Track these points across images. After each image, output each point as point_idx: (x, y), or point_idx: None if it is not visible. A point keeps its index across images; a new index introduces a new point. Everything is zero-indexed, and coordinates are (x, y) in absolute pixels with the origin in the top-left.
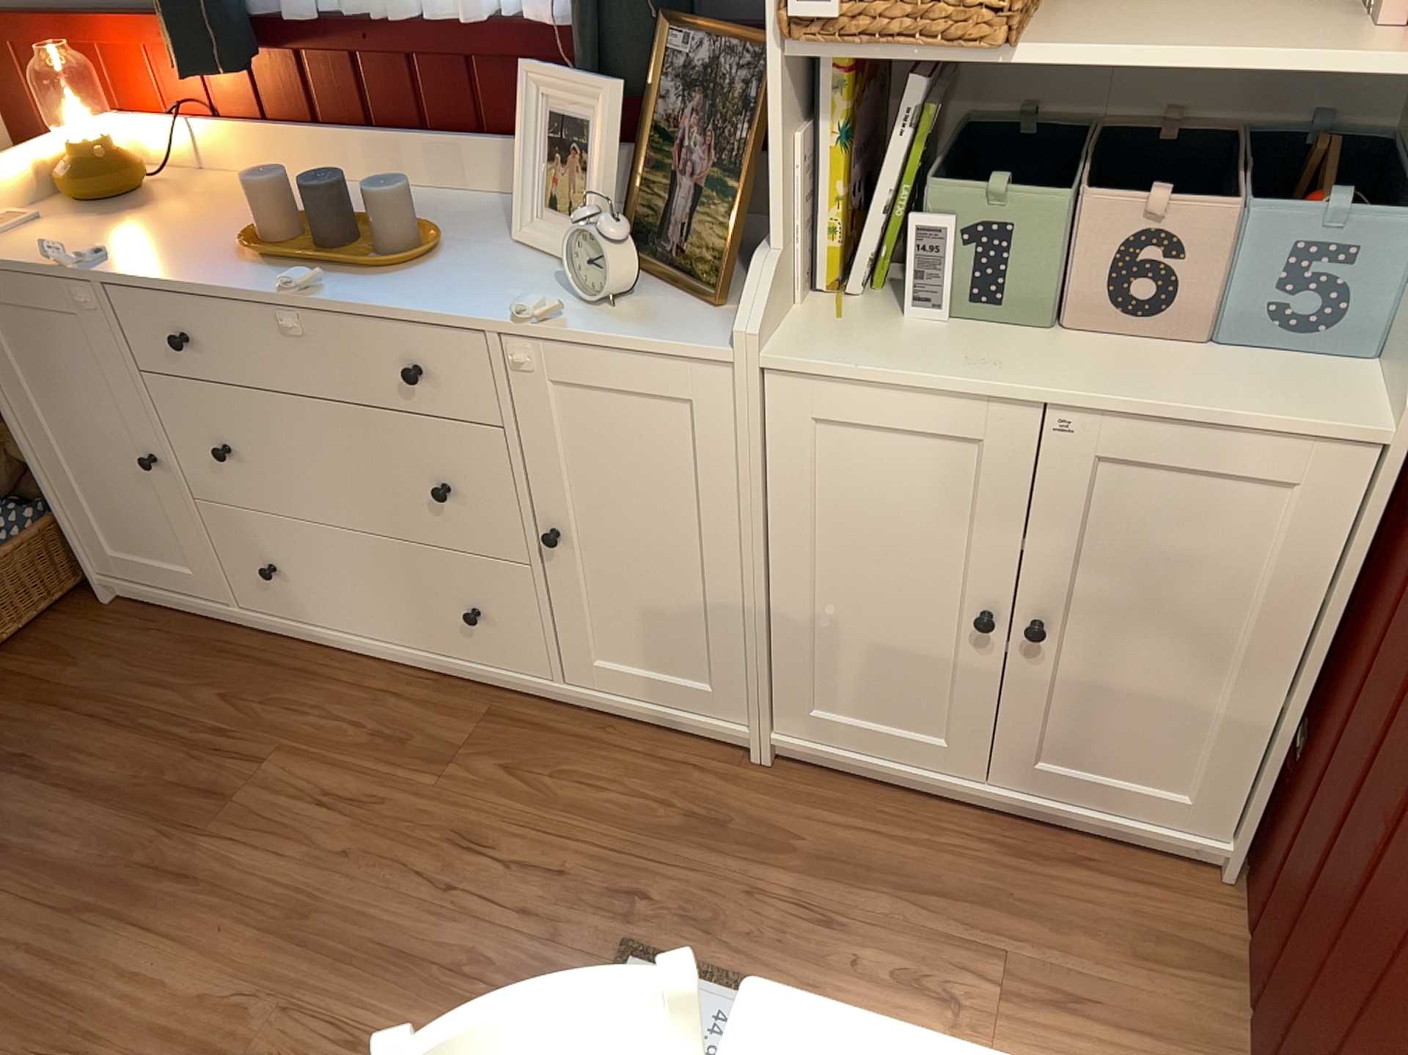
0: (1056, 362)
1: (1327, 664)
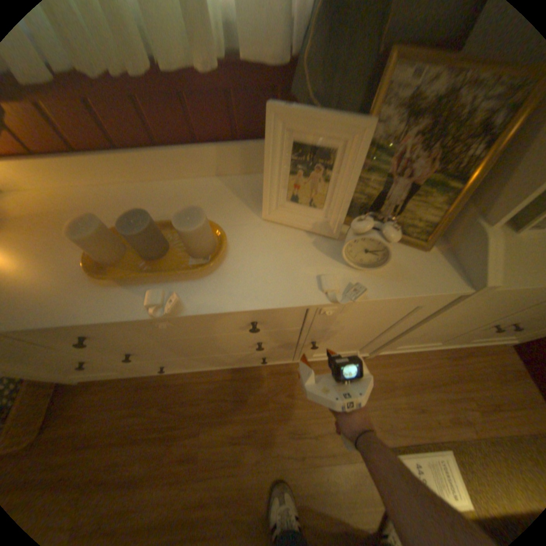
0: None
1: None
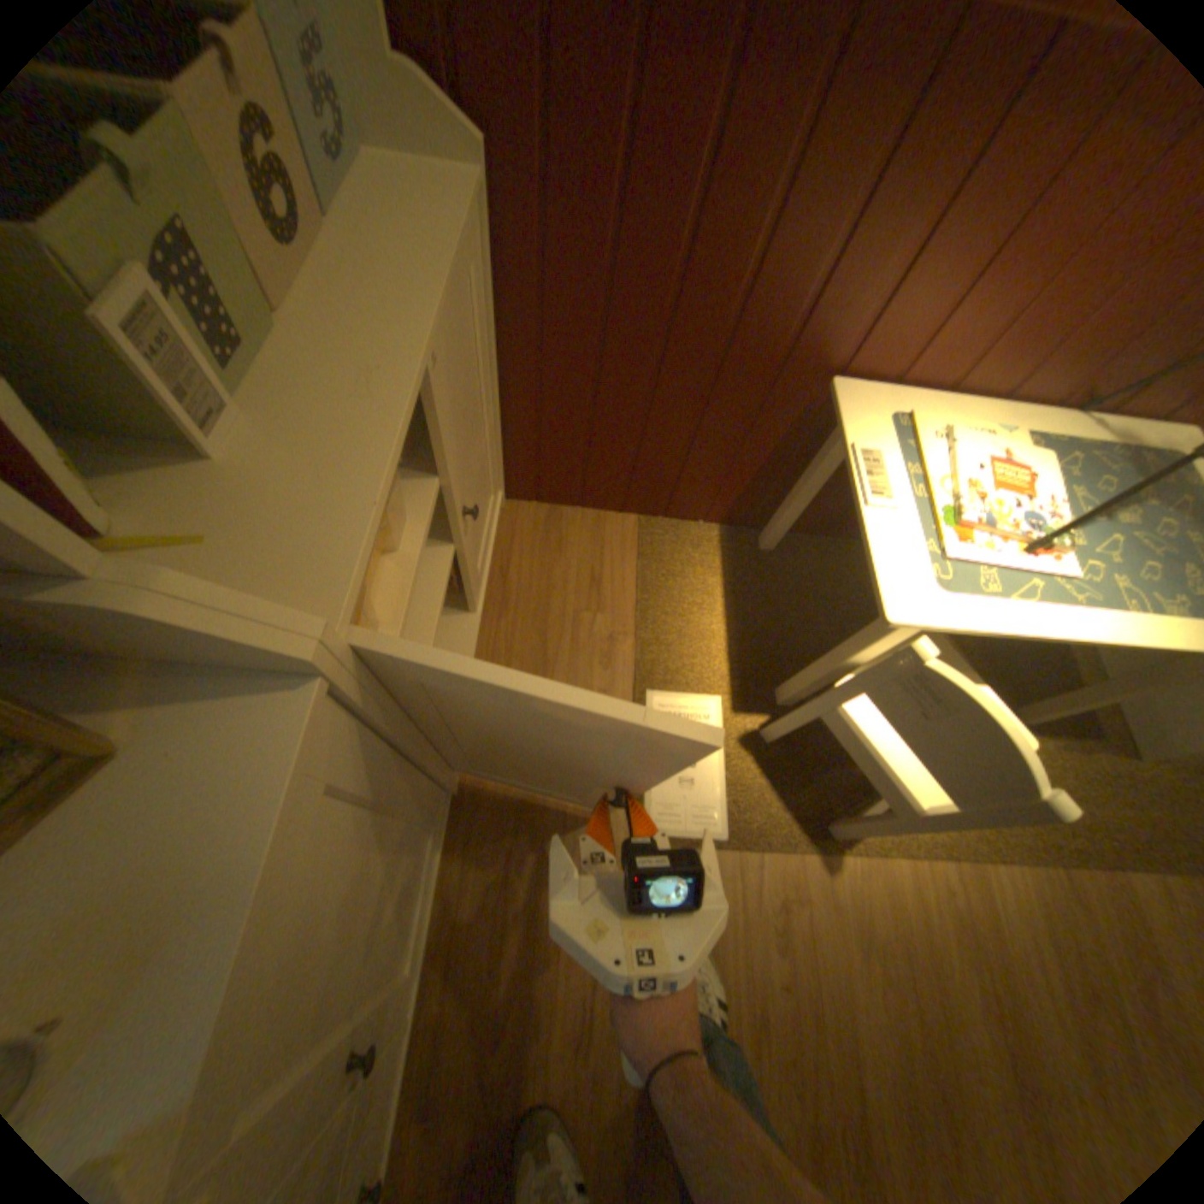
0: (352, 320)
1: (501, 356)
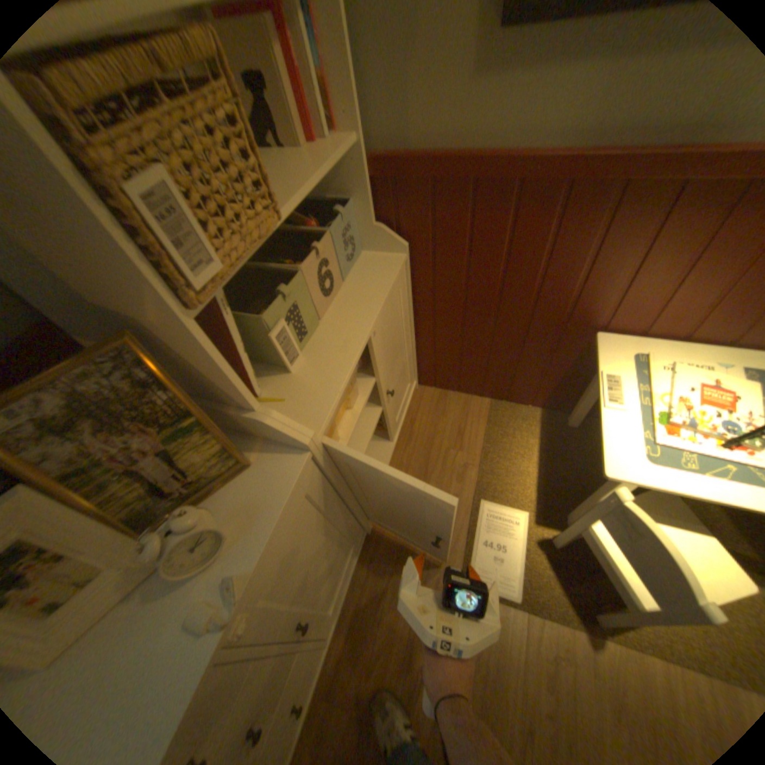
0: (345, 322)
1: (416, 321)
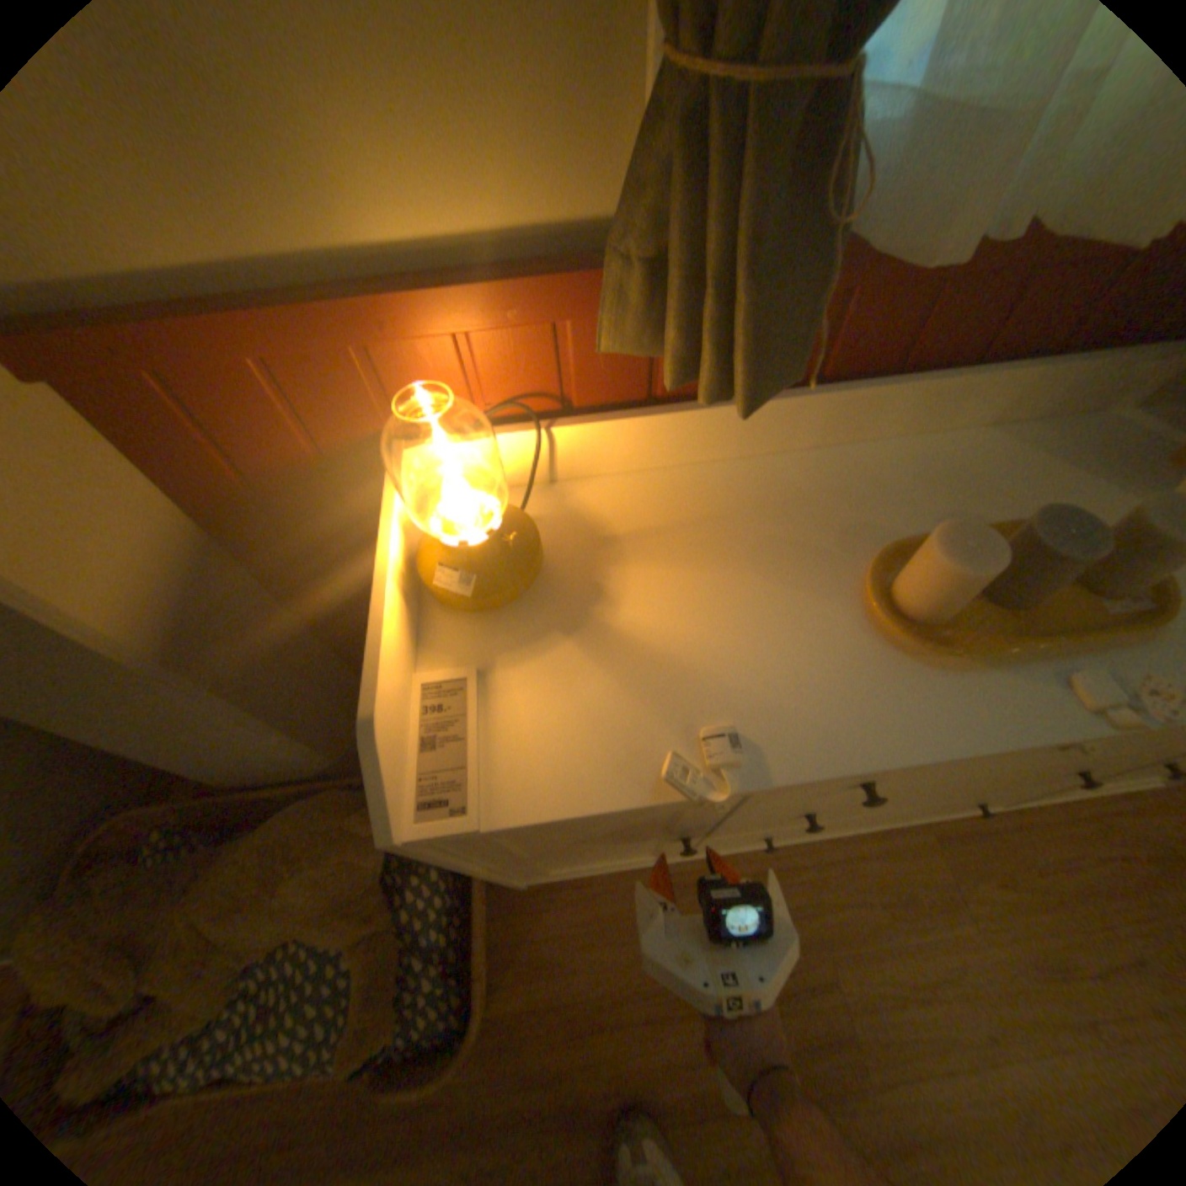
0: None
1: None
